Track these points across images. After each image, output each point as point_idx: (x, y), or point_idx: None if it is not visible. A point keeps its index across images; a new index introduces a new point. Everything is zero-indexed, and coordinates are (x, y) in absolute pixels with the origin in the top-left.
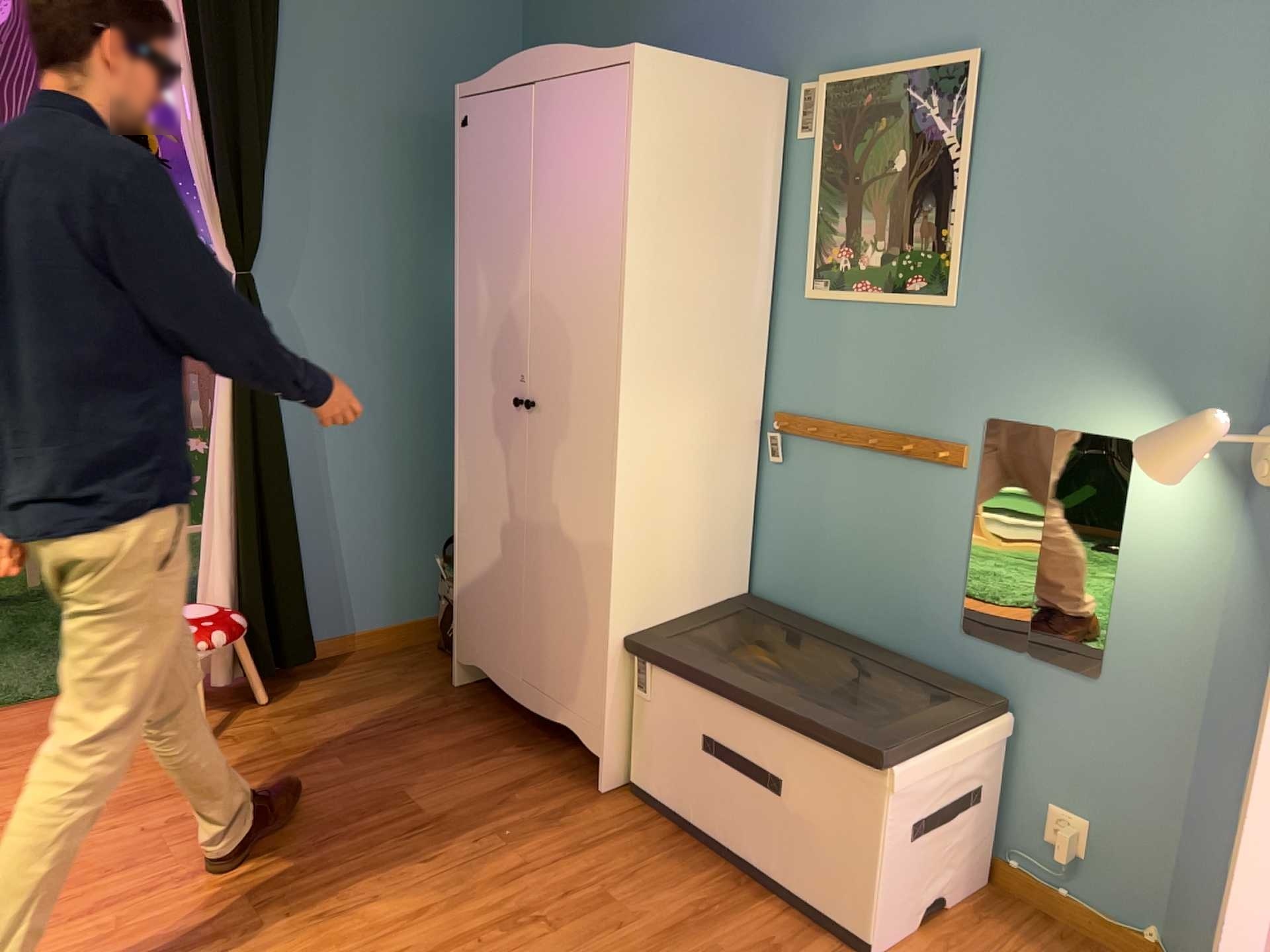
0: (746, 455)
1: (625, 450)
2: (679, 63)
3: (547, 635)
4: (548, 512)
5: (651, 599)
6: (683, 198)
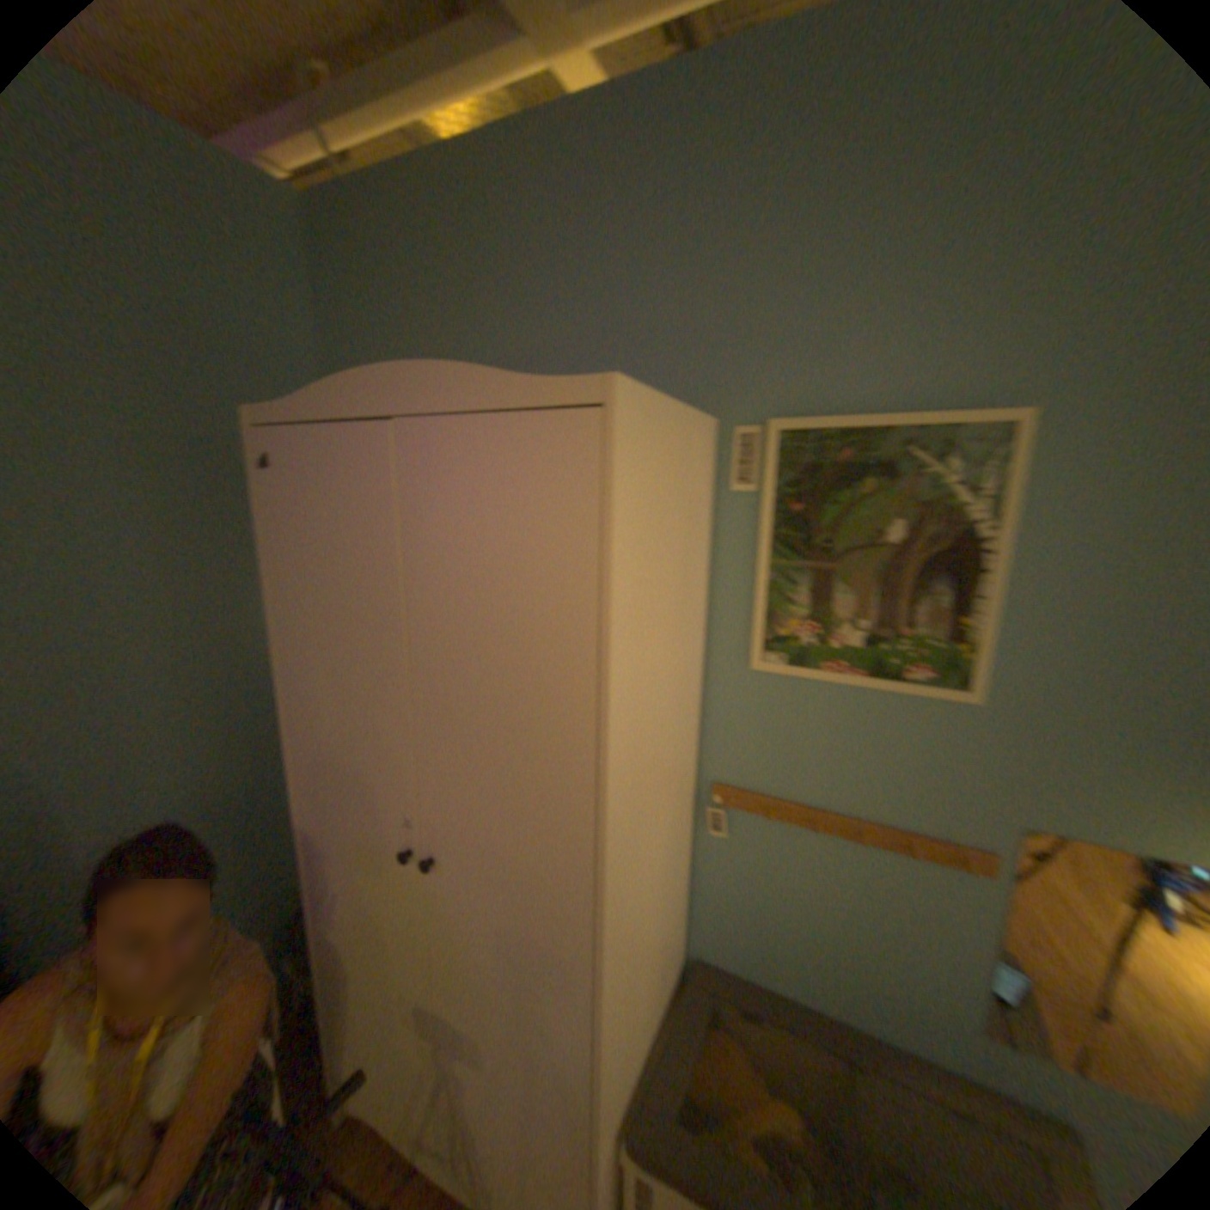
0: (686, 839)
1: (610, 960)
2: (653, 406)
3: (470, 1100)
4: (457, 963)
5: (629, 1082)
6: (654, 595)
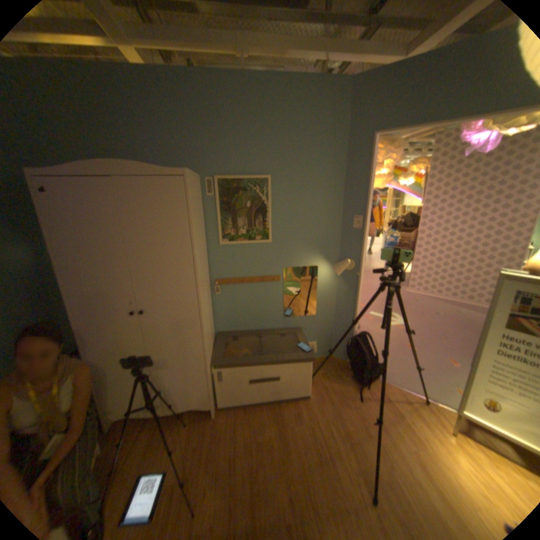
0: (210, 296)
1: (203, 314)
2: (191, 174)
3: (162, 387)
4: (151, 346)
5: (210, 354)
6: (197, 223)
